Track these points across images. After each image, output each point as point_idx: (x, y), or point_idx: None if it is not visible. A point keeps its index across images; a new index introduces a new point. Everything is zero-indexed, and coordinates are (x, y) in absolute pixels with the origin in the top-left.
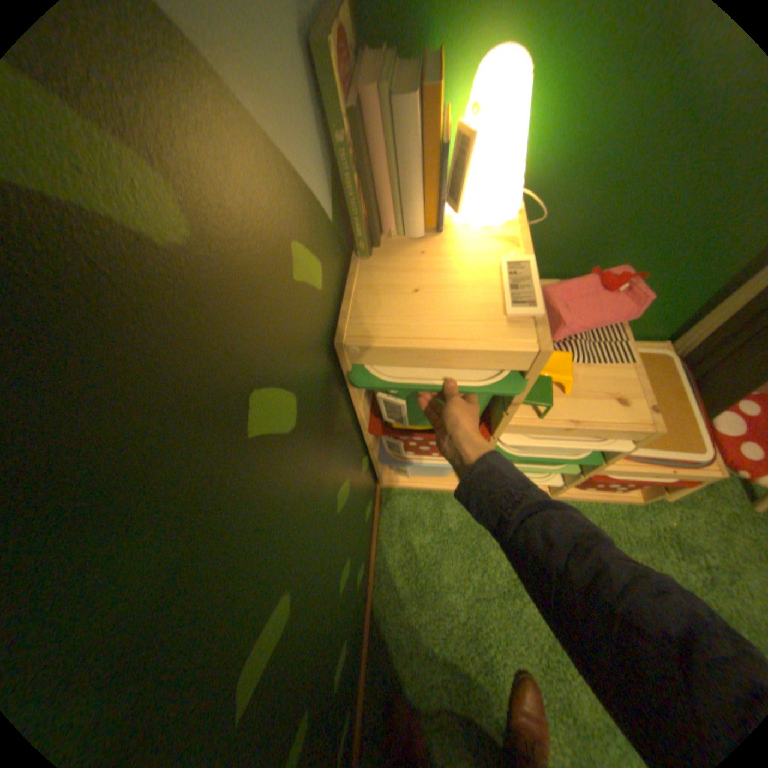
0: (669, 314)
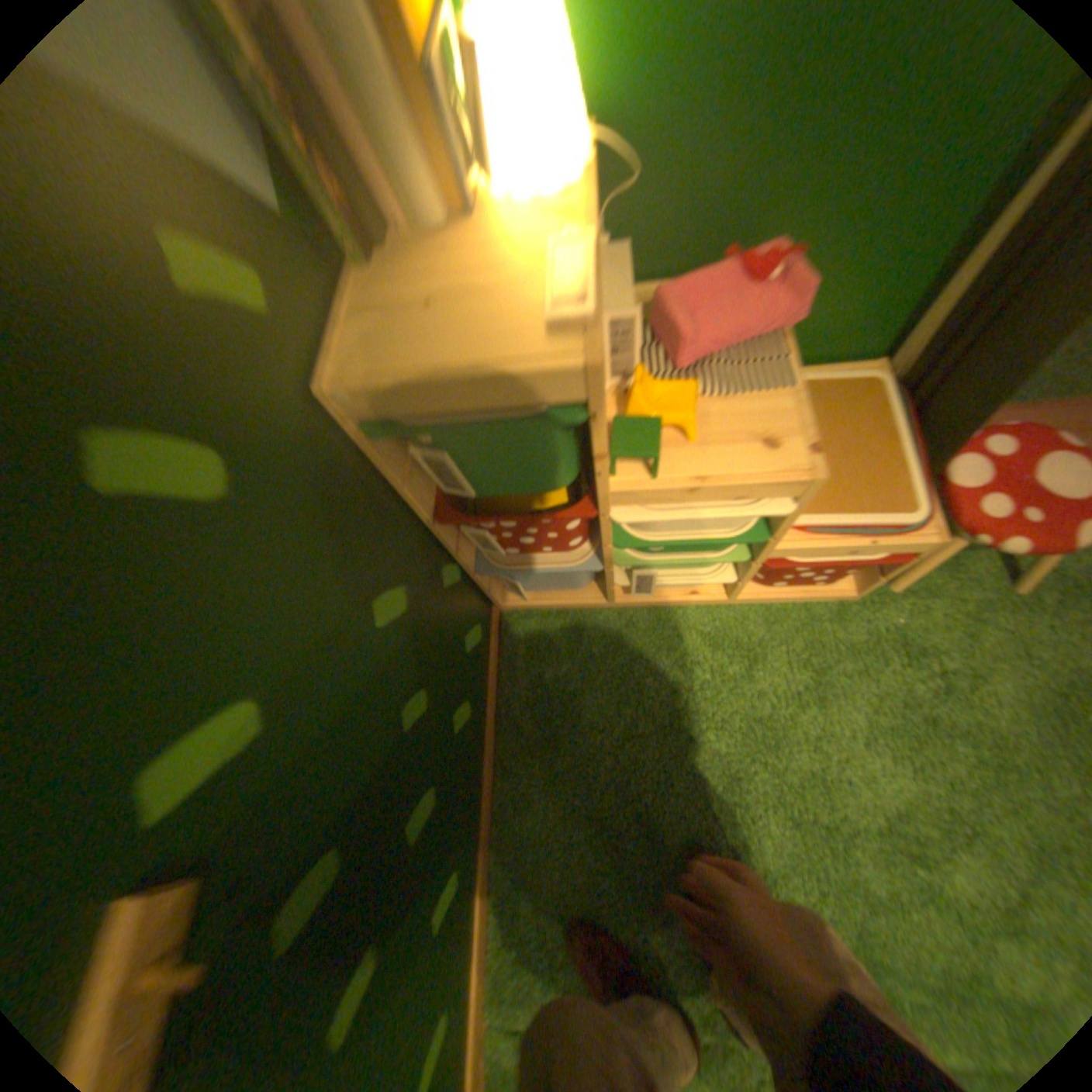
0: (877, 314)
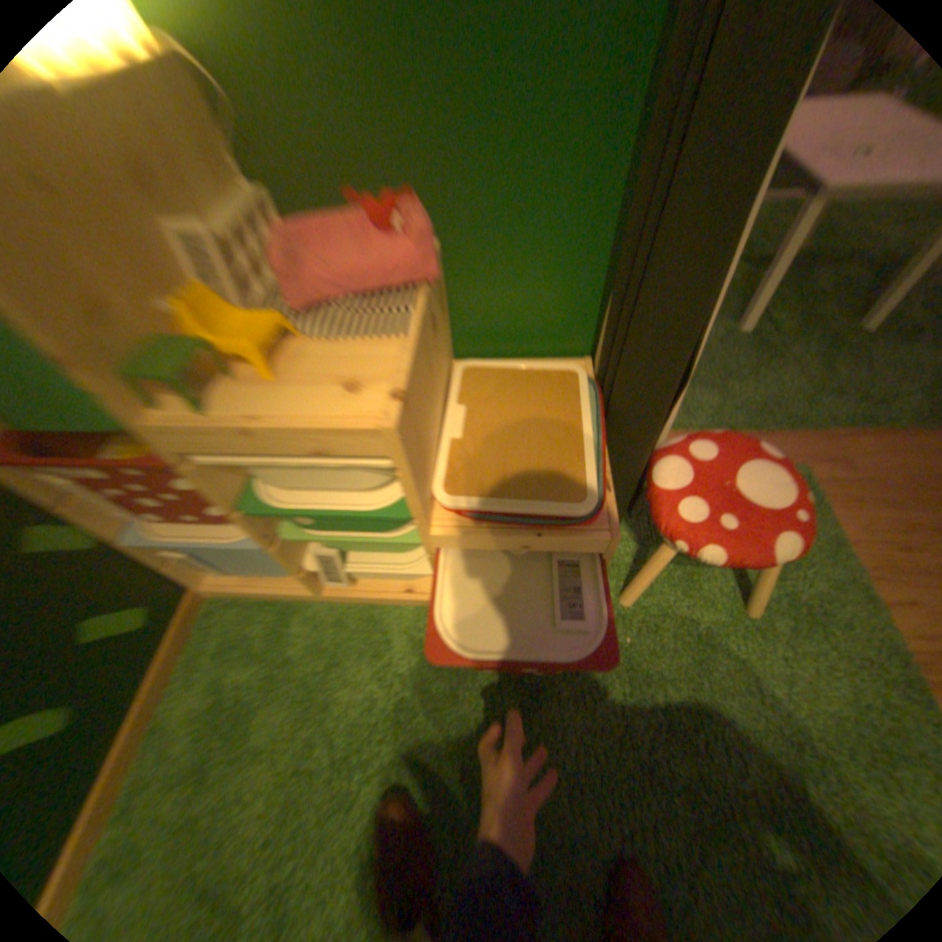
0: (568, 310)
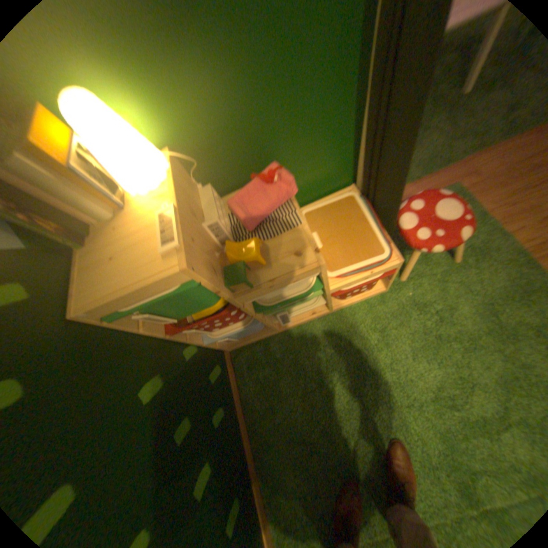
0: (339, 169)
